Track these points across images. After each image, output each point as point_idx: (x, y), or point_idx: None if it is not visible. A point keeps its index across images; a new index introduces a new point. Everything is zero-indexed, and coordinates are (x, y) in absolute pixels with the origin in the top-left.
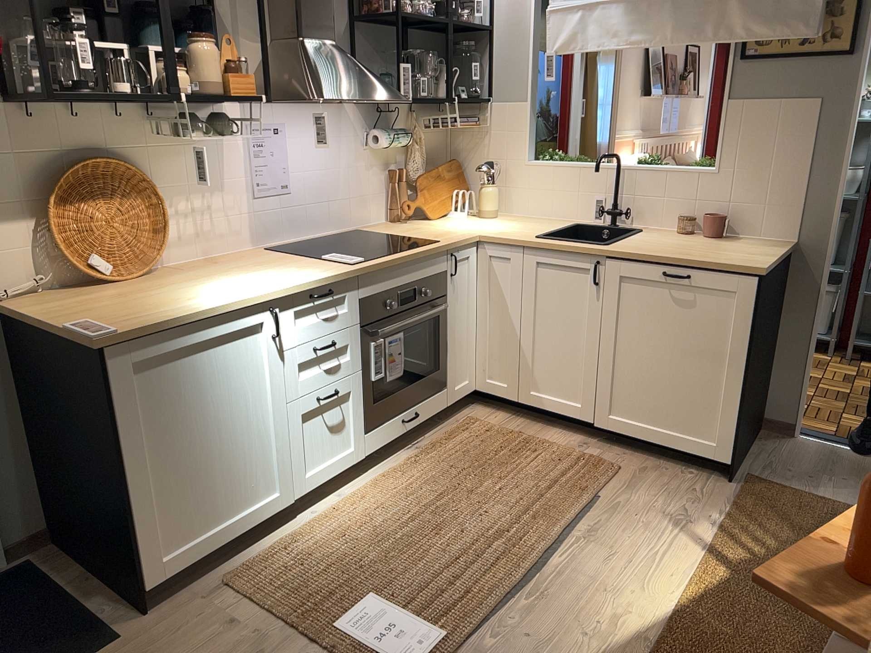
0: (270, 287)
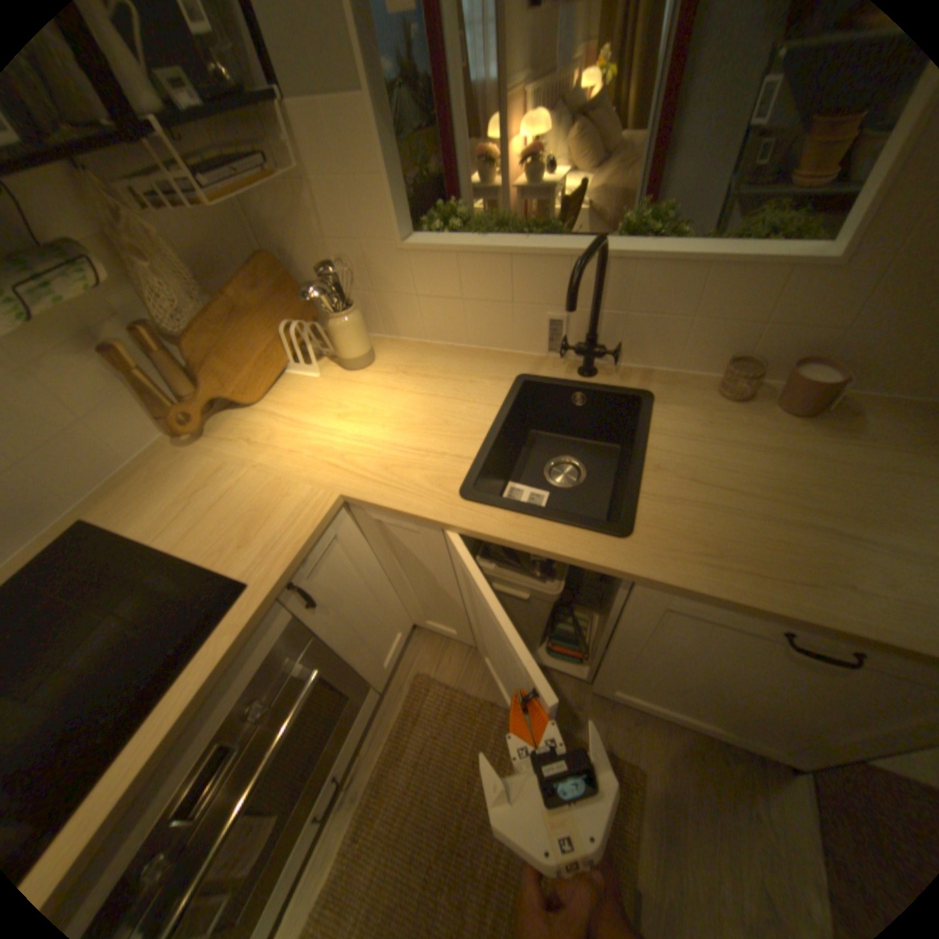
0: None
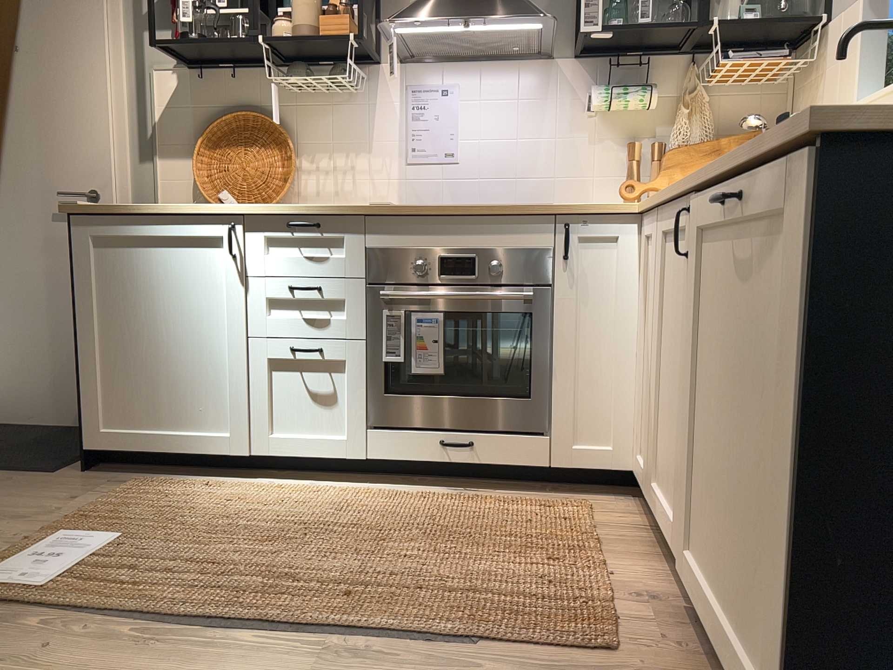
0: (248, 206)
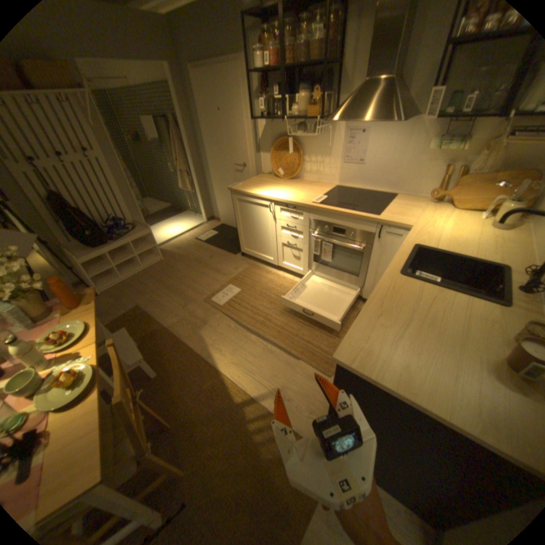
0: (275, 195)
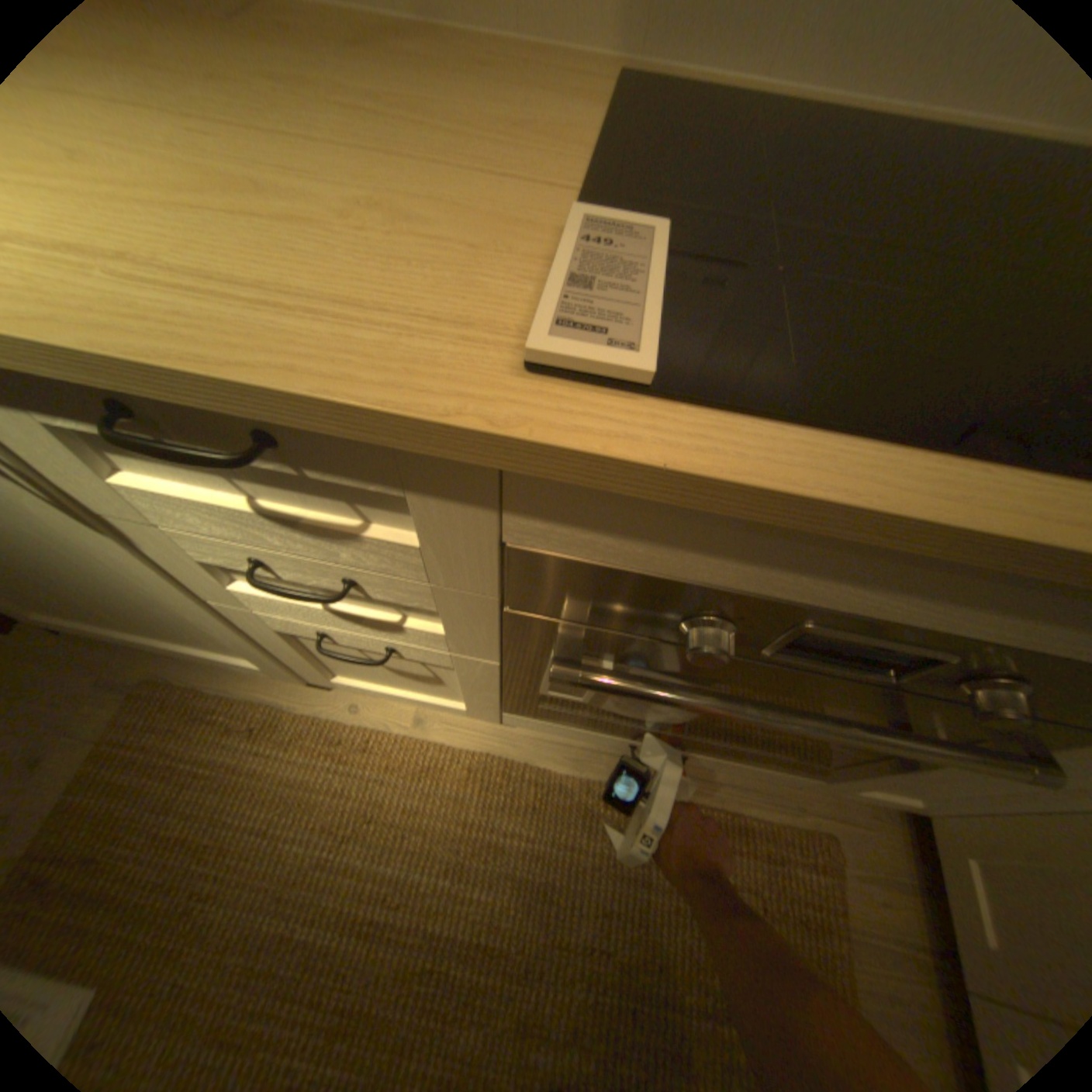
0: None
